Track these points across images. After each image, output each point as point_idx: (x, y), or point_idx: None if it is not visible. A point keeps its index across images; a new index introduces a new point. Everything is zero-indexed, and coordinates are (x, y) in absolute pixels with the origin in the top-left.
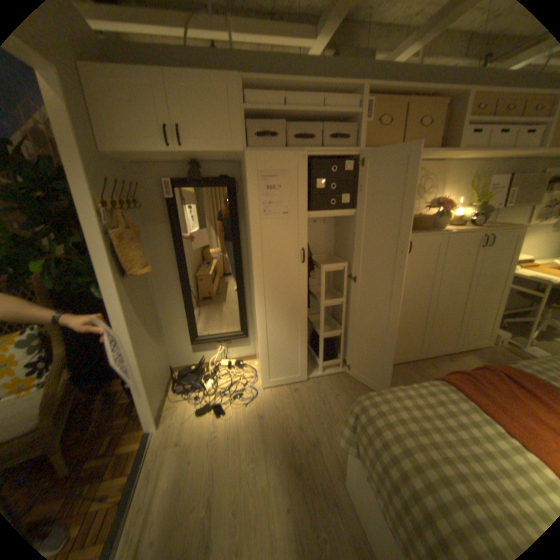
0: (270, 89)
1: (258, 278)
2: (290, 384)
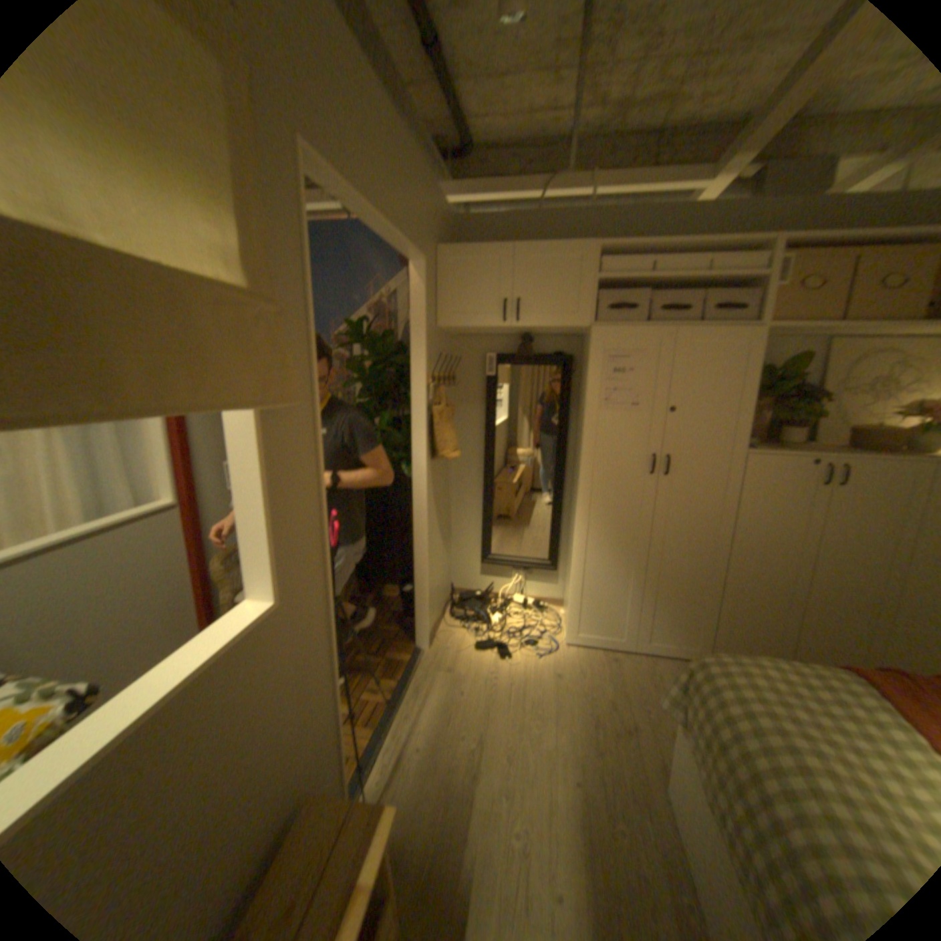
0: (636, 252)
1: (584, 486)
2: (608, 652)
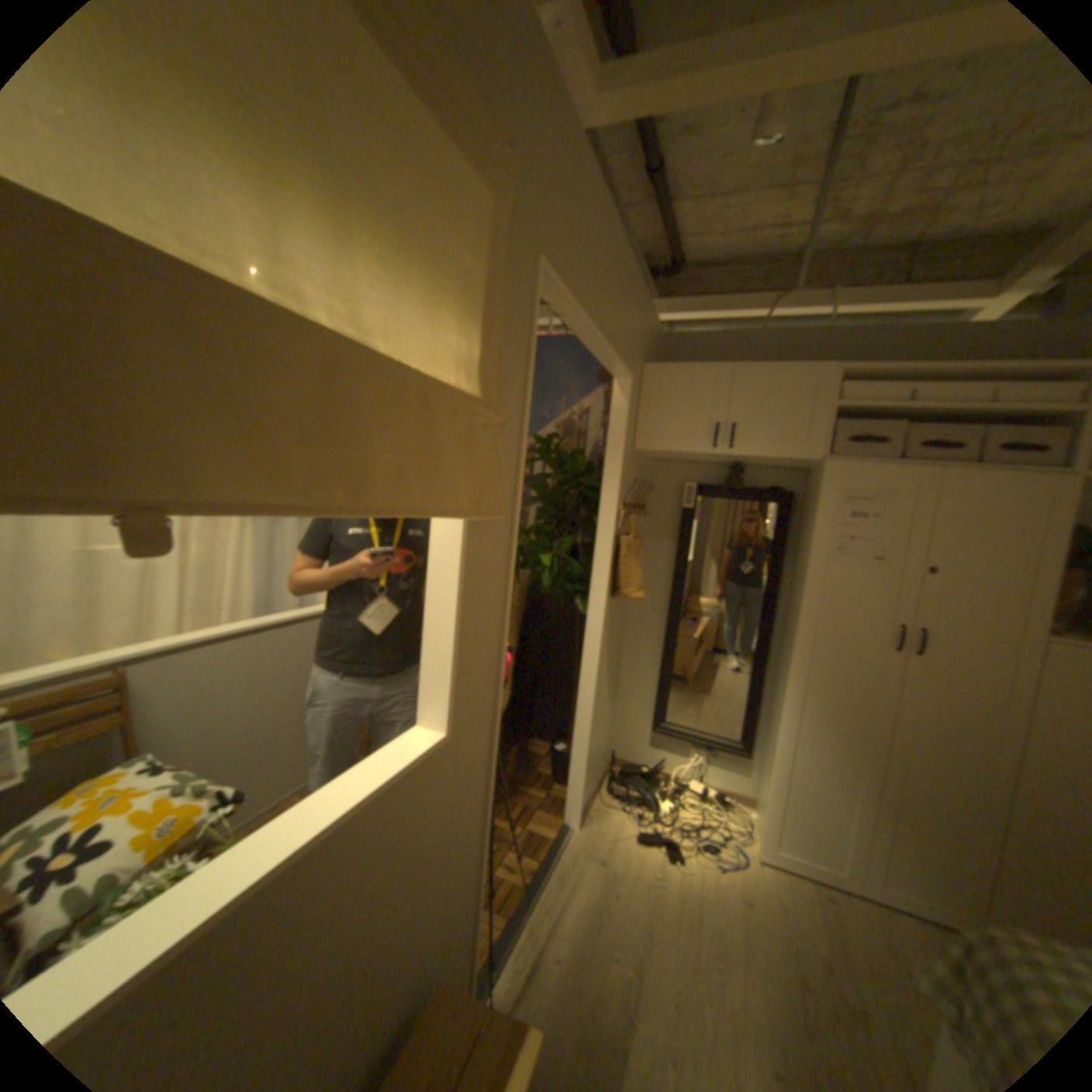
0: (889, 378)
1: (802, 654)
2: (821, 887)
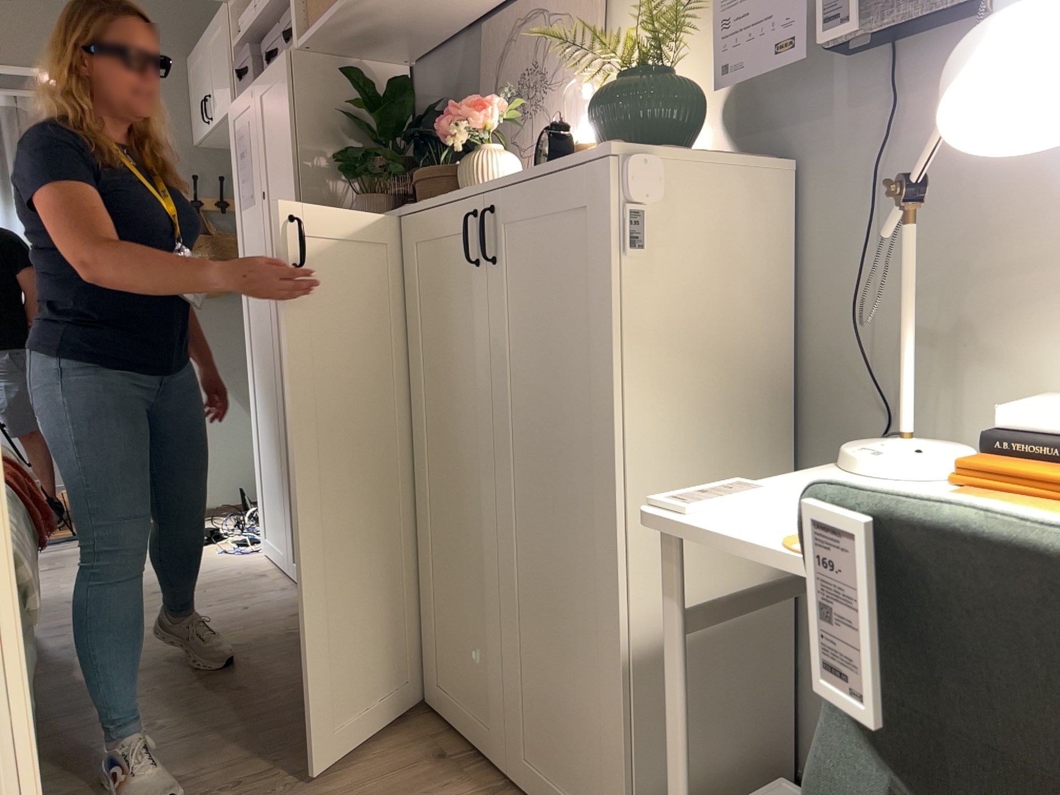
0: None
1: (243, 314)
2: (279, 569)
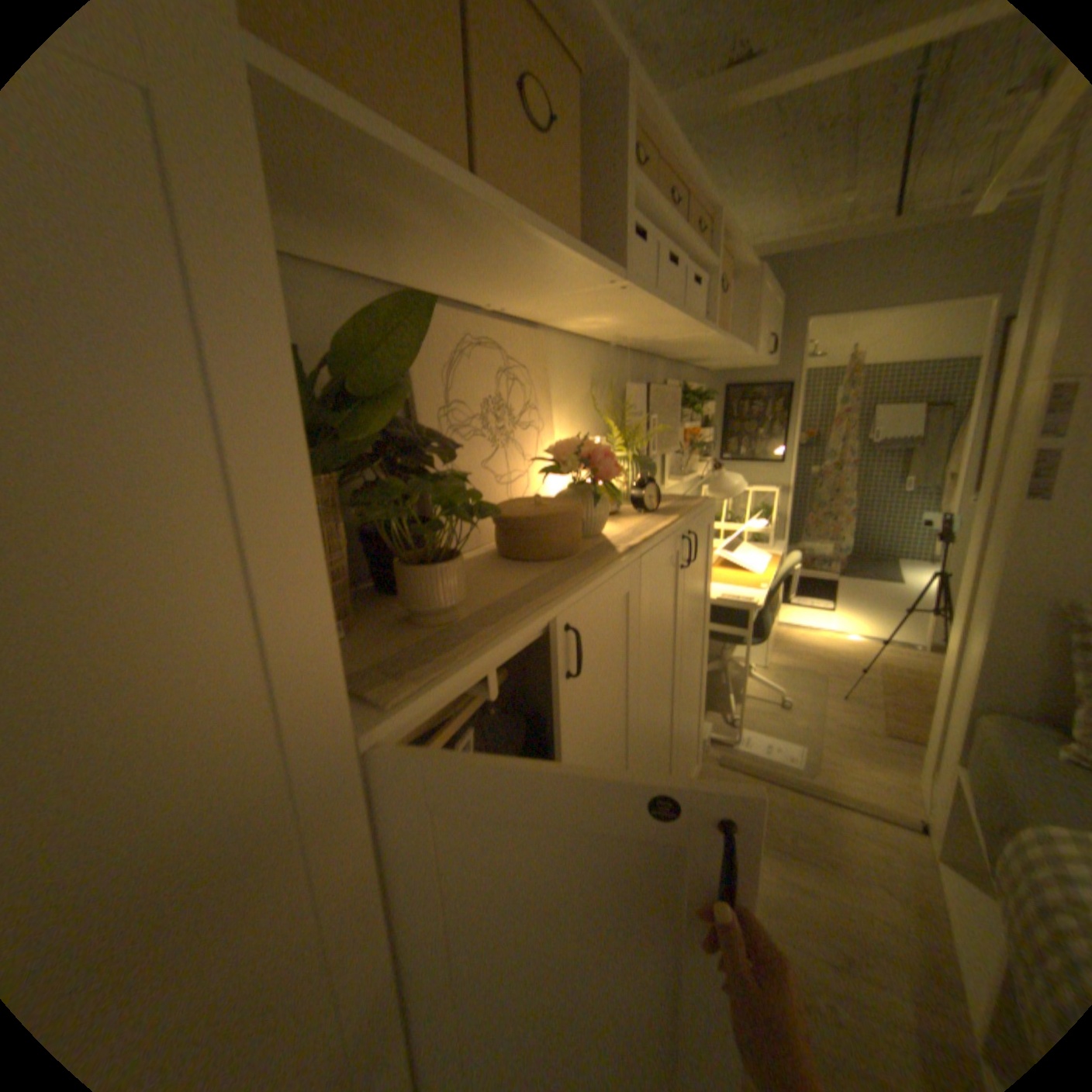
0: None
1: None
2: None
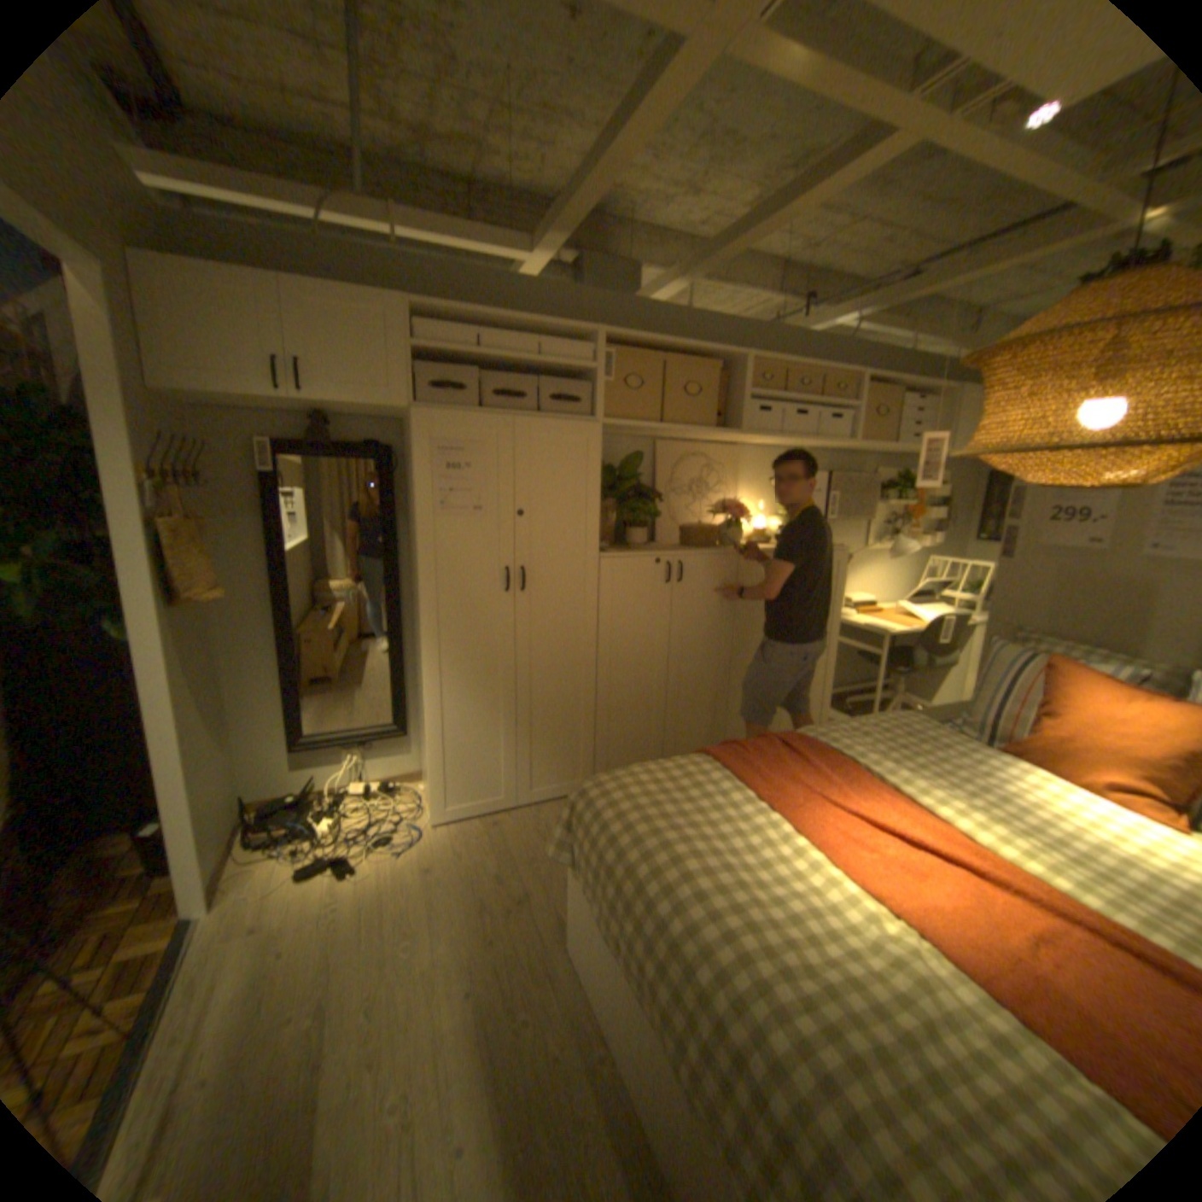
0: (457, 319)
1: (428, 614)
2: (485, 815)
